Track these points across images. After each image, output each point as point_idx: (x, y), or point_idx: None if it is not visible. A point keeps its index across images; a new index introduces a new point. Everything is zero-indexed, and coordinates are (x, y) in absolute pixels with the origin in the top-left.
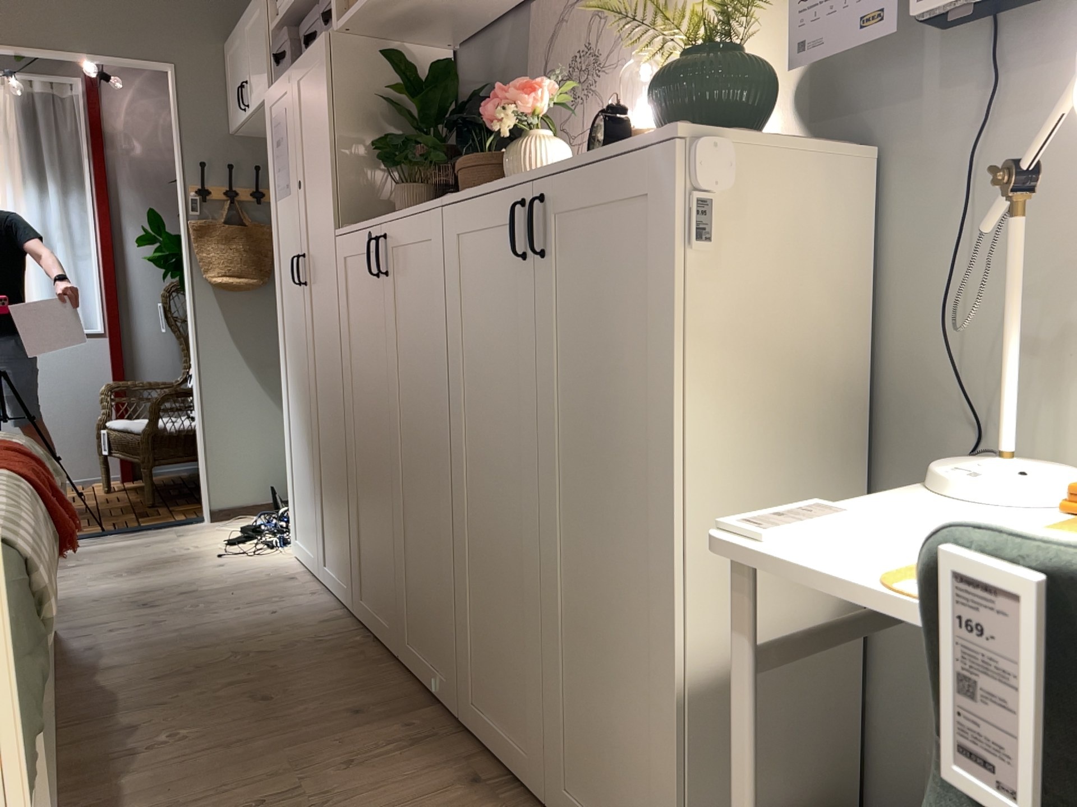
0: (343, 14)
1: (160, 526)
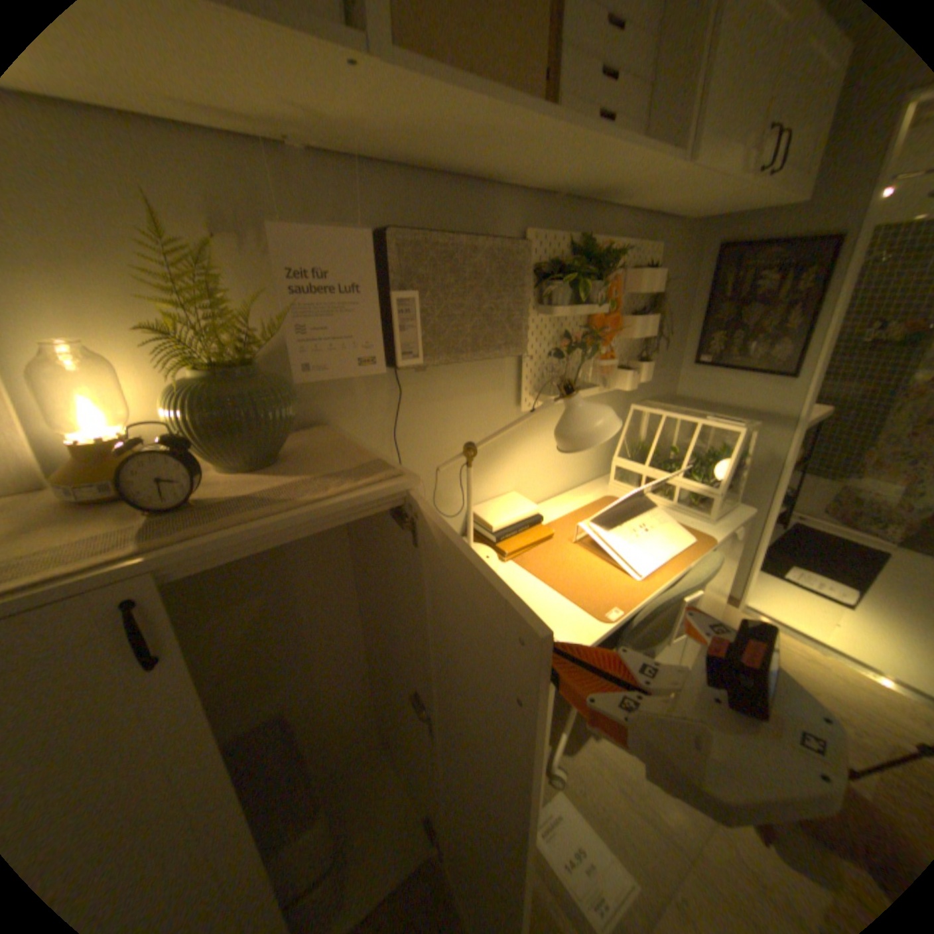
0: None
1: None
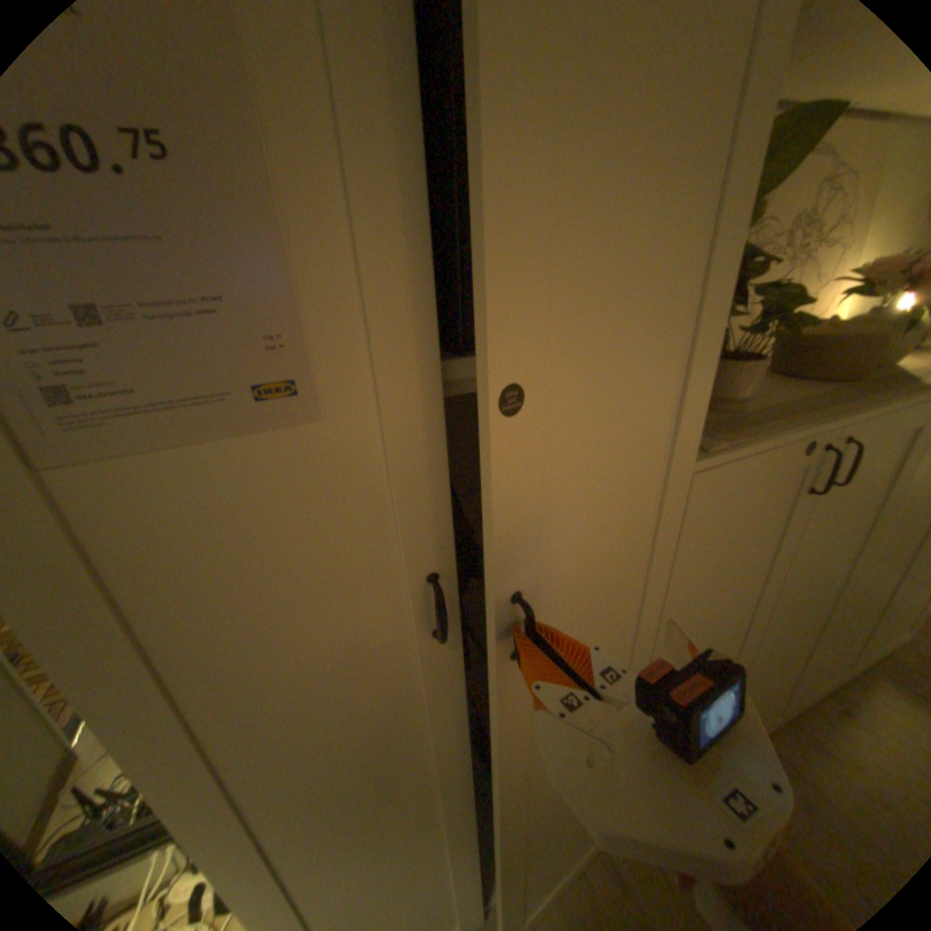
0: None
1: None
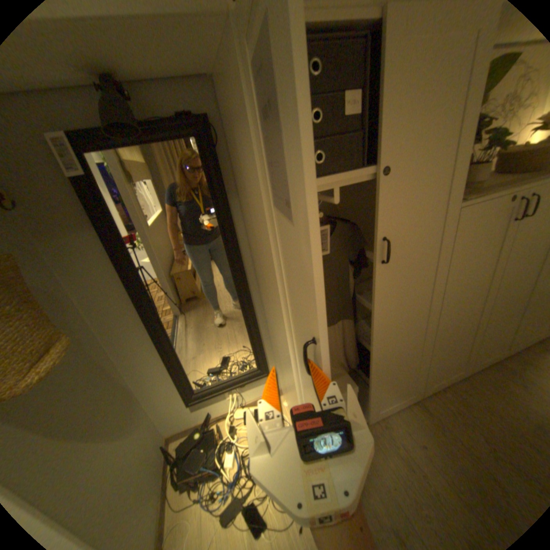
0: None
1: None
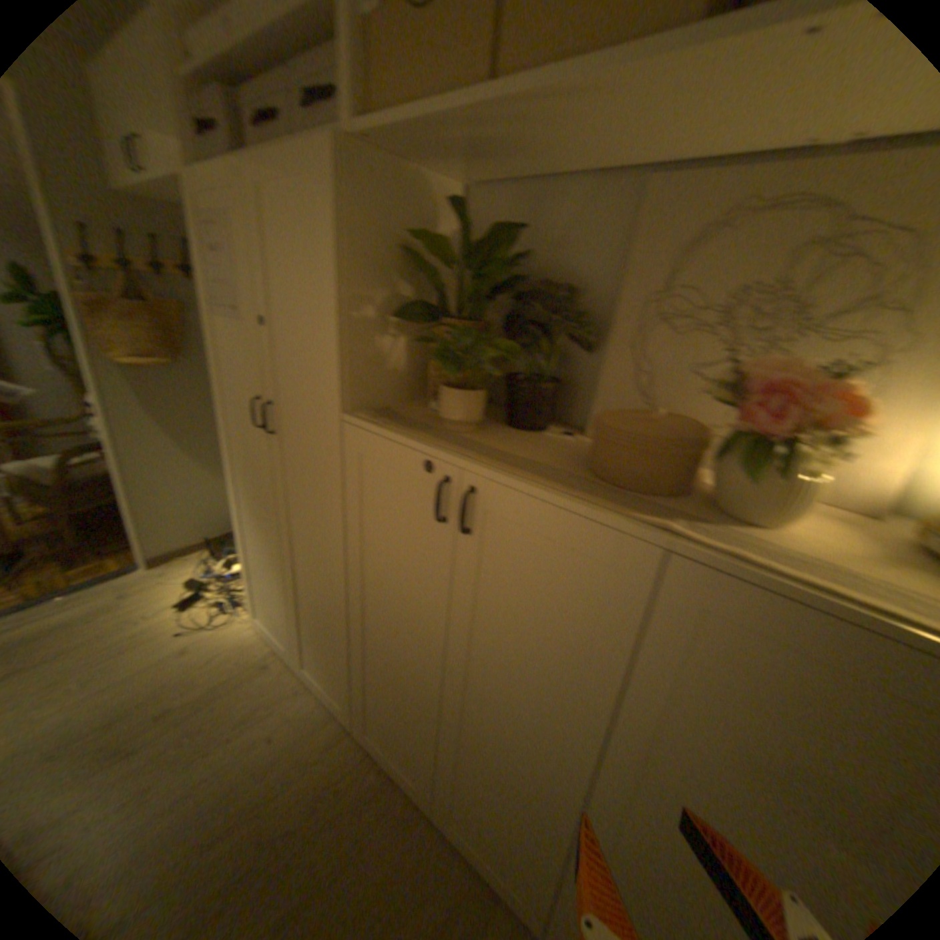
0: (360, 111)
1: (91, 586)
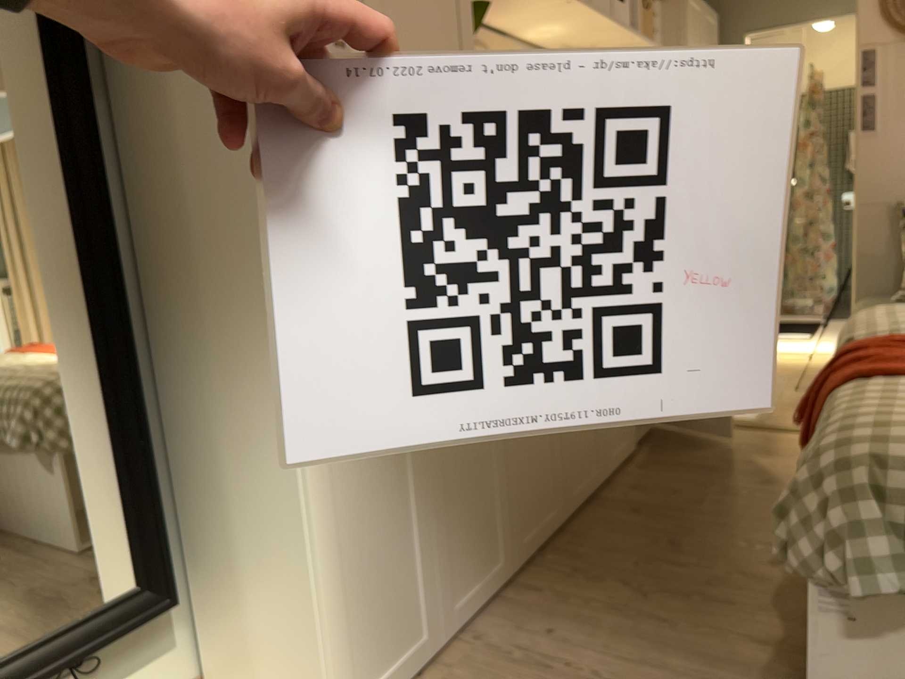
0: None
1: None
